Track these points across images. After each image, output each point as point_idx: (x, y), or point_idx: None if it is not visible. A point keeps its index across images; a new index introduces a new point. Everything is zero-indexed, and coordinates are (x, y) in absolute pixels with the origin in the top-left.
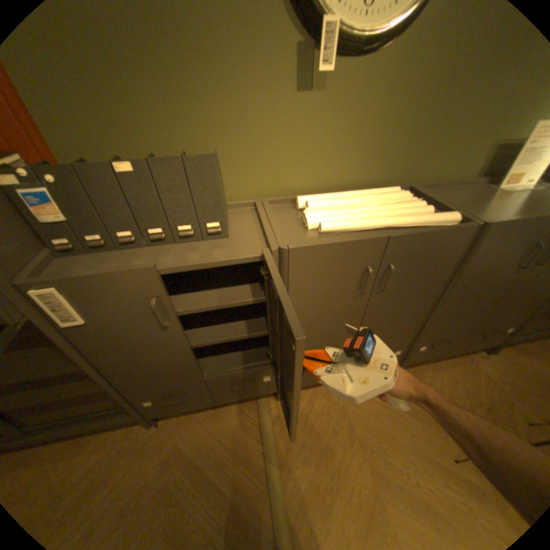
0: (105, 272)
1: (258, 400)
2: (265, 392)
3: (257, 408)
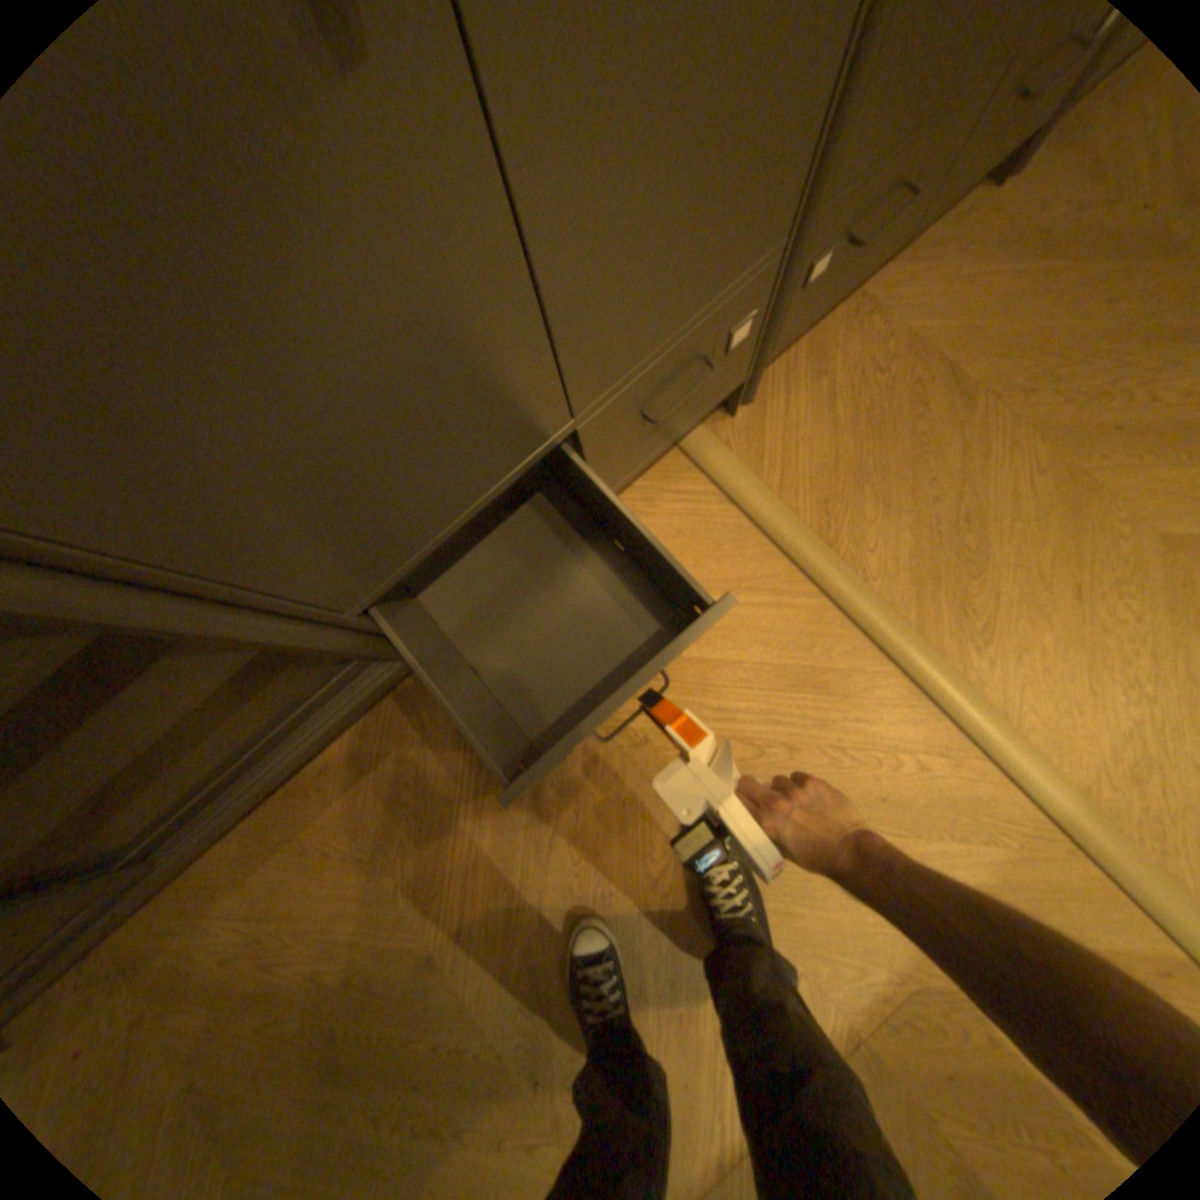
0: None
1: (683, 443)
2: (720, 398)
3: (694, 463)
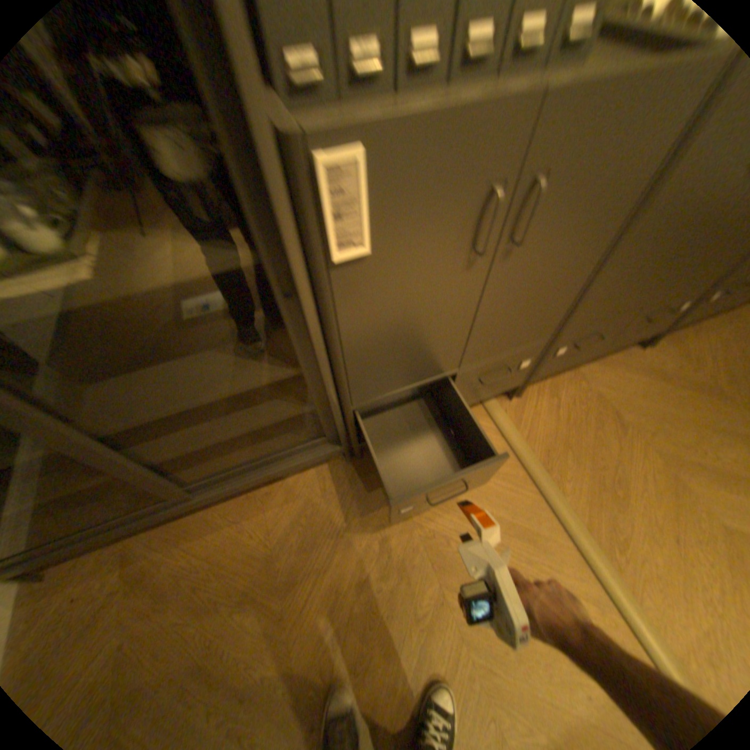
0: (457, 99)
1: (485, 403)
2: (509, 387)
3: (488, 413)
